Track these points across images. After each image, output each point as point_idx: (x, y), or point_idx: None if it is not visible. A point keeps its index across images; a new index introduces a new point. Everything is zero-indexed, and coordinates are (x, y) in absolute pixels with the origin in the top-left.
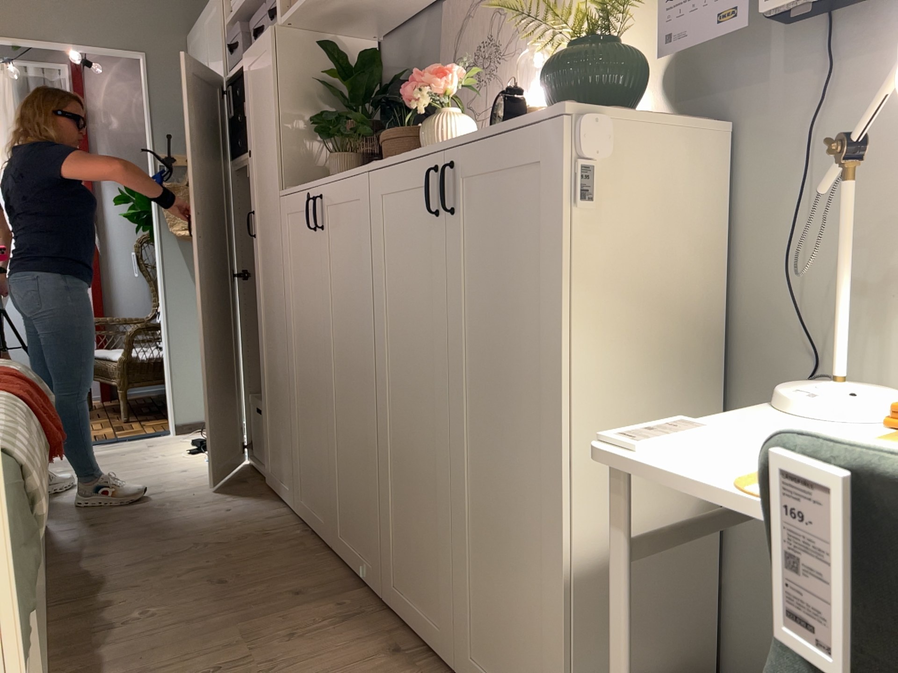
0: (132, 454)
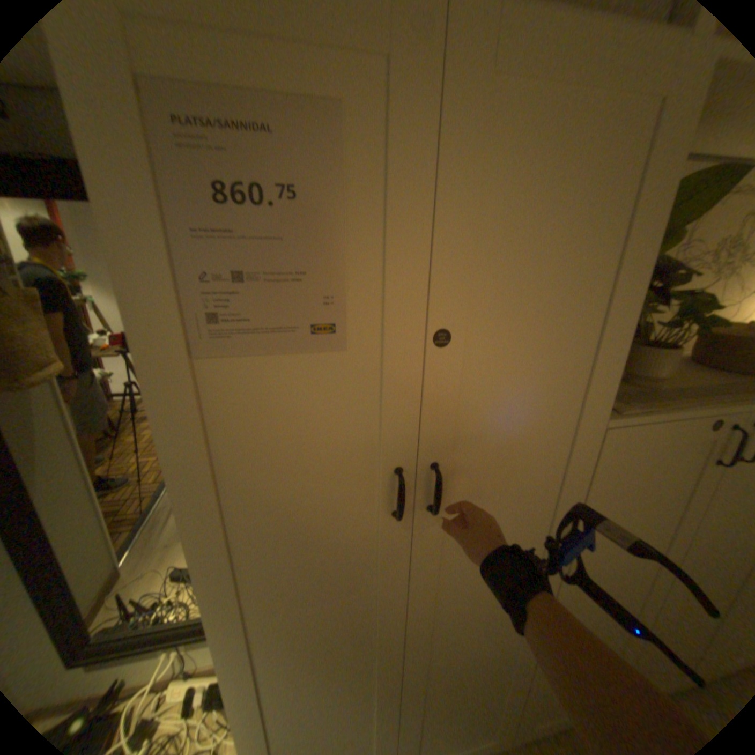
0: None
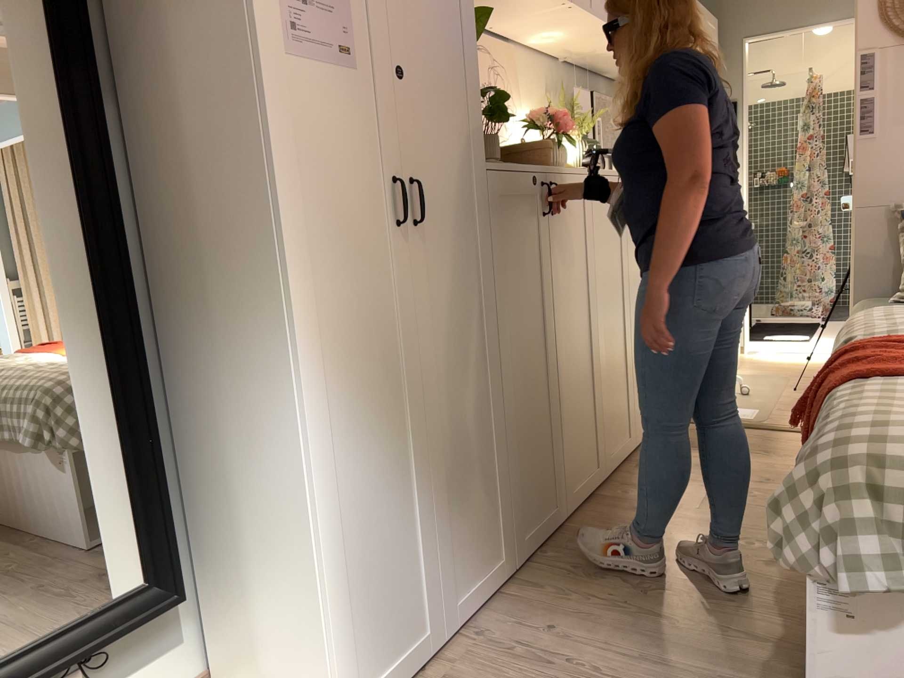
0: None
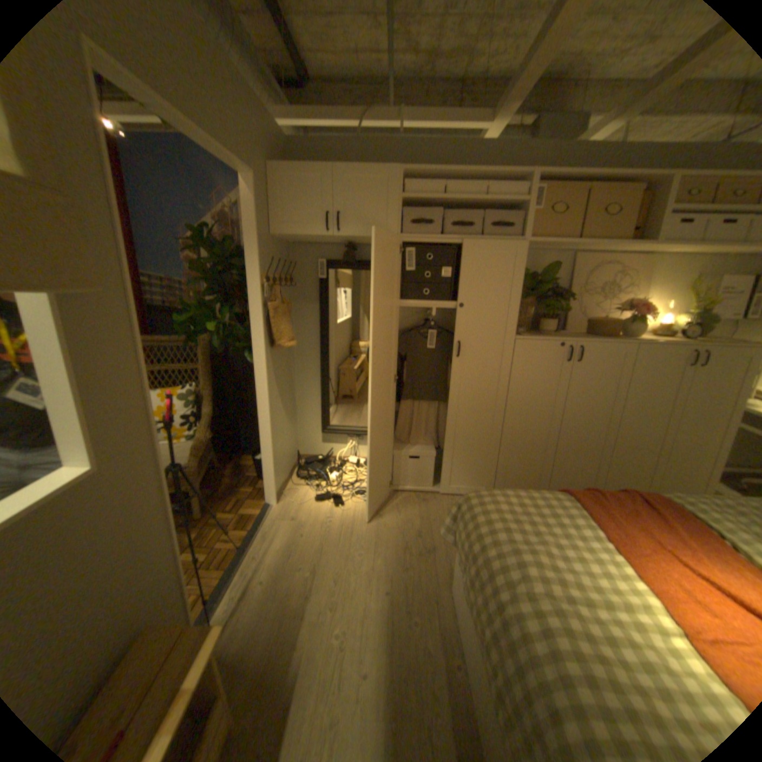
0: (307, 531)
